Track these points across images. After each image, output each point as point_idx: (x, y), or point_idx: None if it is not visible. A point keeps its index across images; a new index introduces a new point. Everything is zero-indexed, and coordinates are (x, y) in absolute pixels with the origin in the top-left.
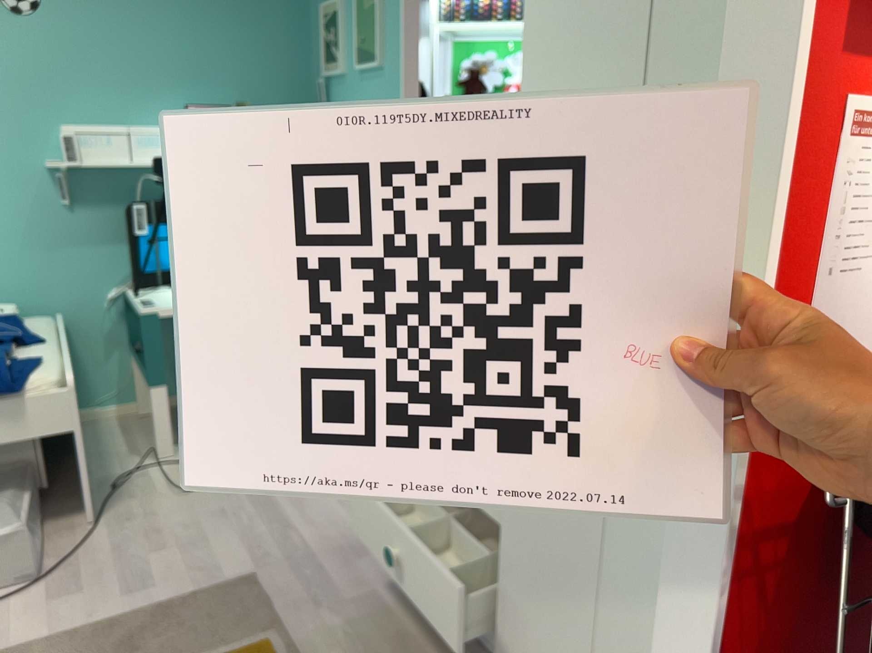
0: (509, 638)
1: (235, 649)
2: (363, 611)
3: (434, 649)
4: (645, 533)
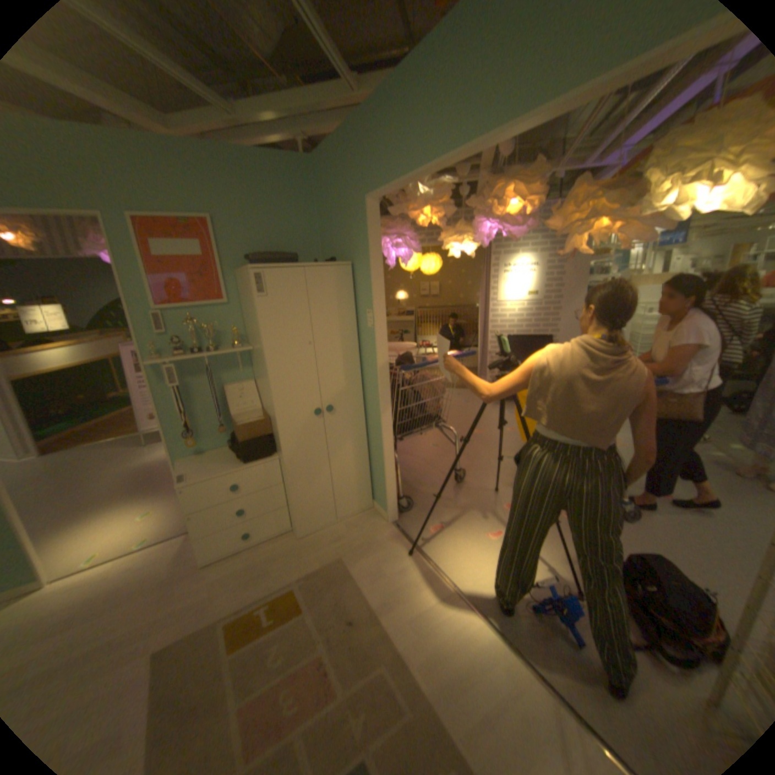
0: (298, 506)
1: (222, 642)
2: (220, 587)
3: (258, 558)
4: (337, 431)
